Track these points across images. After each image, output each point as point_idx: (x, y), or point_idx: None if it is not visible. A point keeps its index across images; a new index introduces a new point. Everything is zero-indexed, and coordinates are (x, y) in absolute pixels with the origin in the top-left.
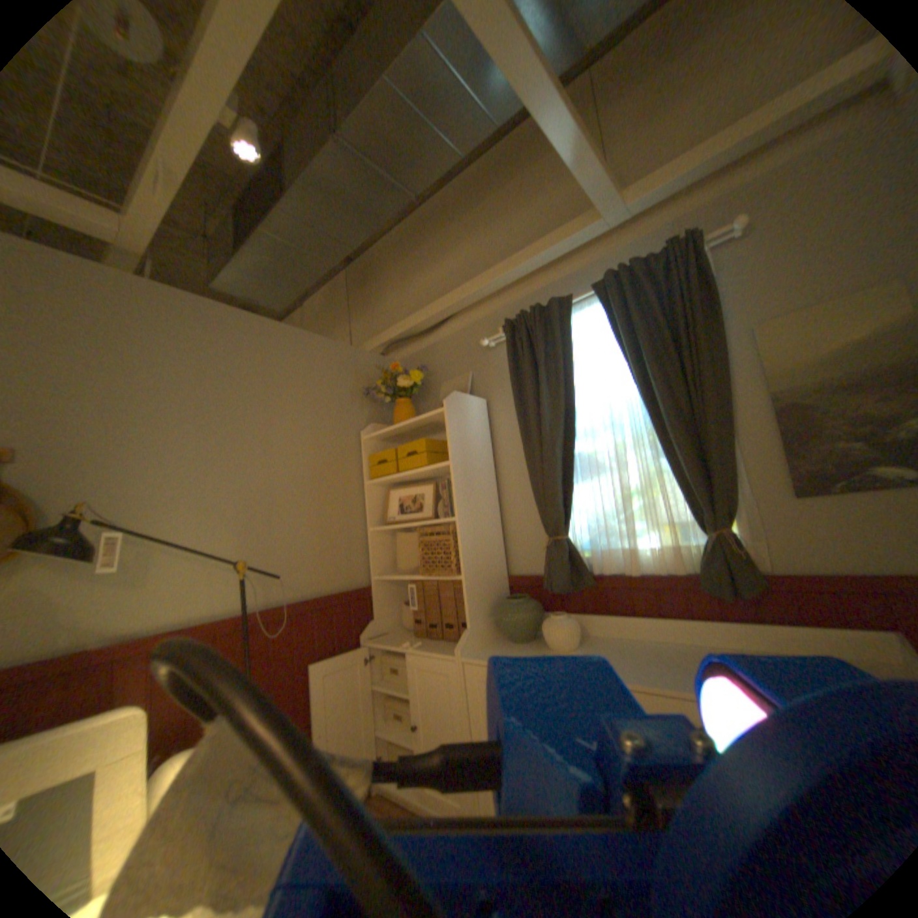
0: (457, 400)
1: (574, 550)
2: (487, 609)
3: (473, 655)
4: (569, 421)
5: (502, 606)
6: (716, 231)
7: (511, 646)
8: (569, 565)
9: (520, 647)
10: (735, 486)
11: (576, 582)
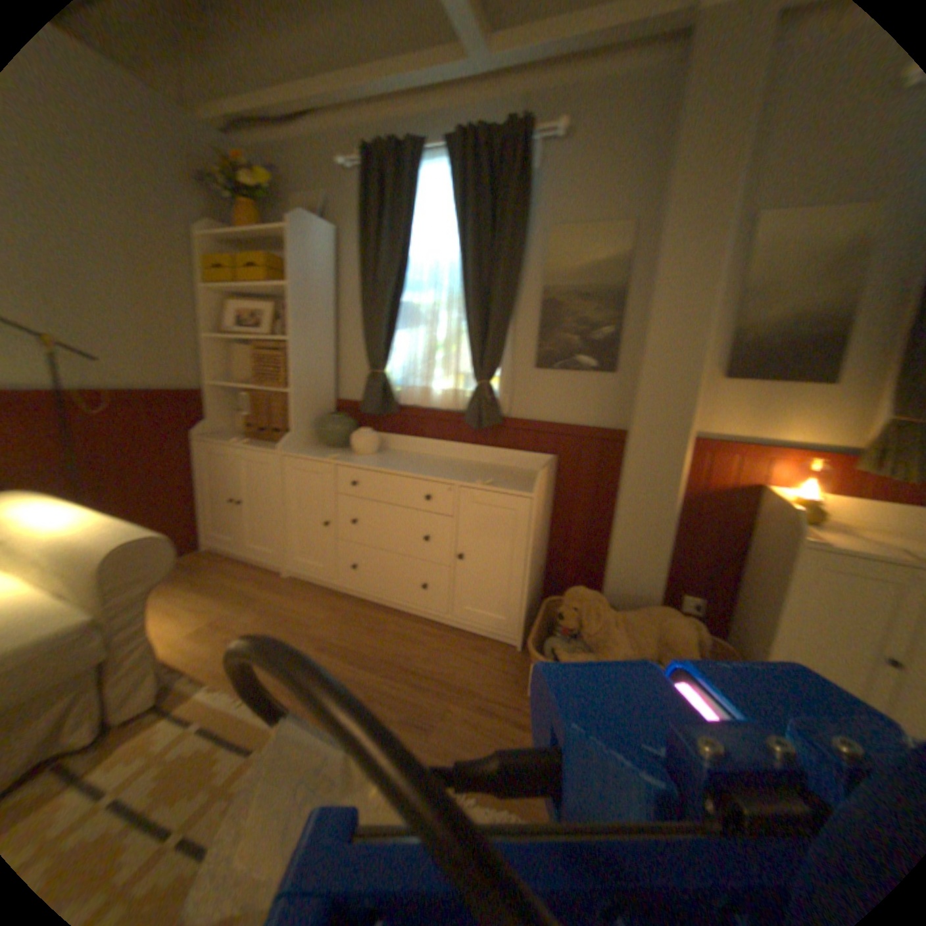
0: (300, 220)
1: (386, 384)
2: (309, 422)
3: (290, 452)
4: (403, 271)
5: (321, 419)
6: (544, 126)
7: (324, 450)
8: (380, 395)
9: (331, 451)
10: (500, 353)
11: (384, 409)
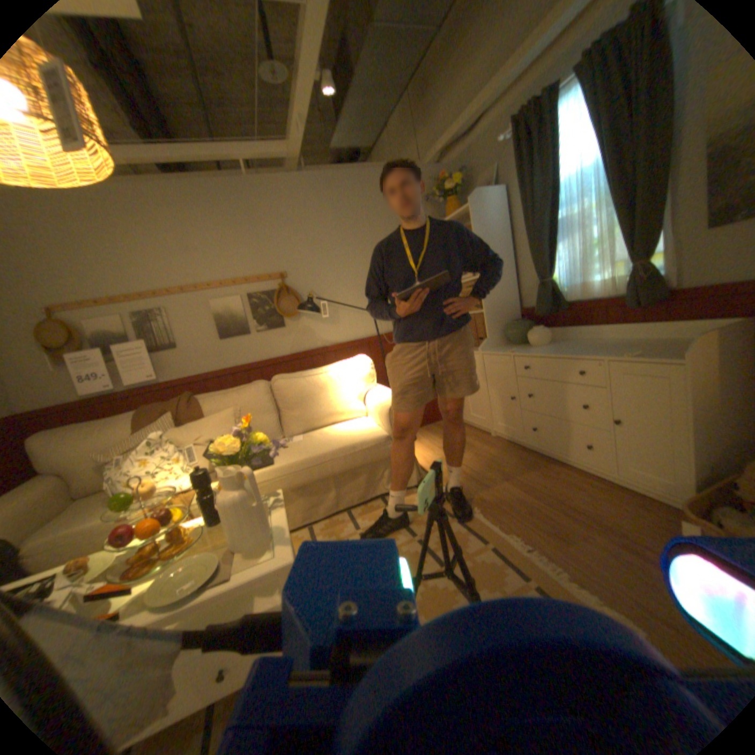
0: (478, 194)
1: (553, 287)
2: (501, 328)
3: (488, 350)
4: (557, 193)
5: (508, 325)
6: None
7: (512, 346)
8: (549, 297)
9: (516, 346)
10: (657, 228)
11: (556, 308)
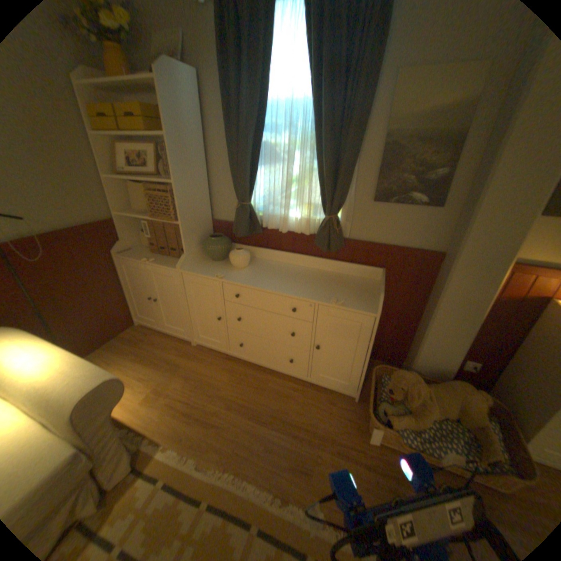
0: (168, 68)
1: (253, 212)
2: (198, 241)
3: (188, 268)
4: (262, 115)
5: (207, 241)
6: None
7: (211, 263)
8: (249, 221)
9: (216, 264)
10: (347, 191)
11: (252, 230)
